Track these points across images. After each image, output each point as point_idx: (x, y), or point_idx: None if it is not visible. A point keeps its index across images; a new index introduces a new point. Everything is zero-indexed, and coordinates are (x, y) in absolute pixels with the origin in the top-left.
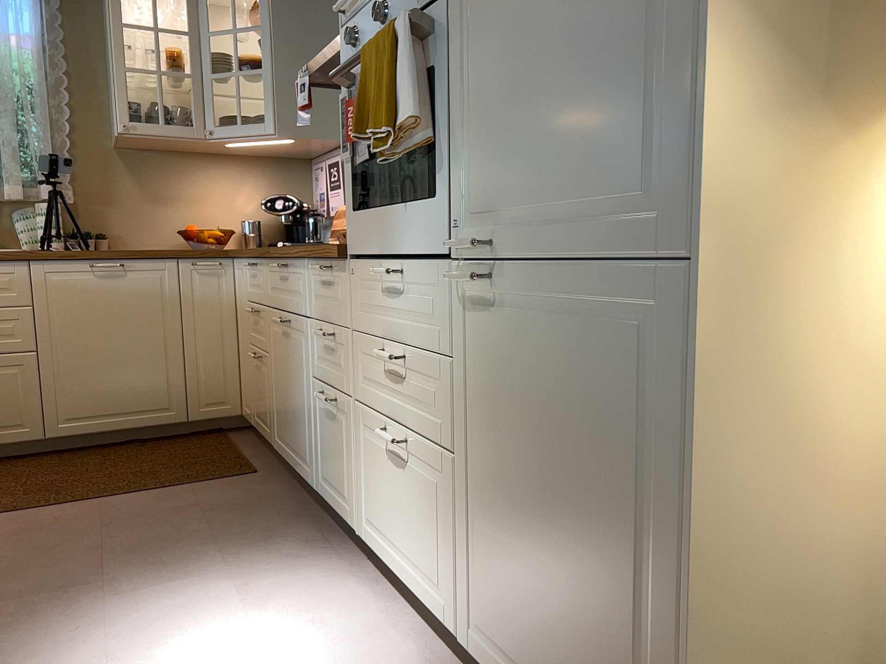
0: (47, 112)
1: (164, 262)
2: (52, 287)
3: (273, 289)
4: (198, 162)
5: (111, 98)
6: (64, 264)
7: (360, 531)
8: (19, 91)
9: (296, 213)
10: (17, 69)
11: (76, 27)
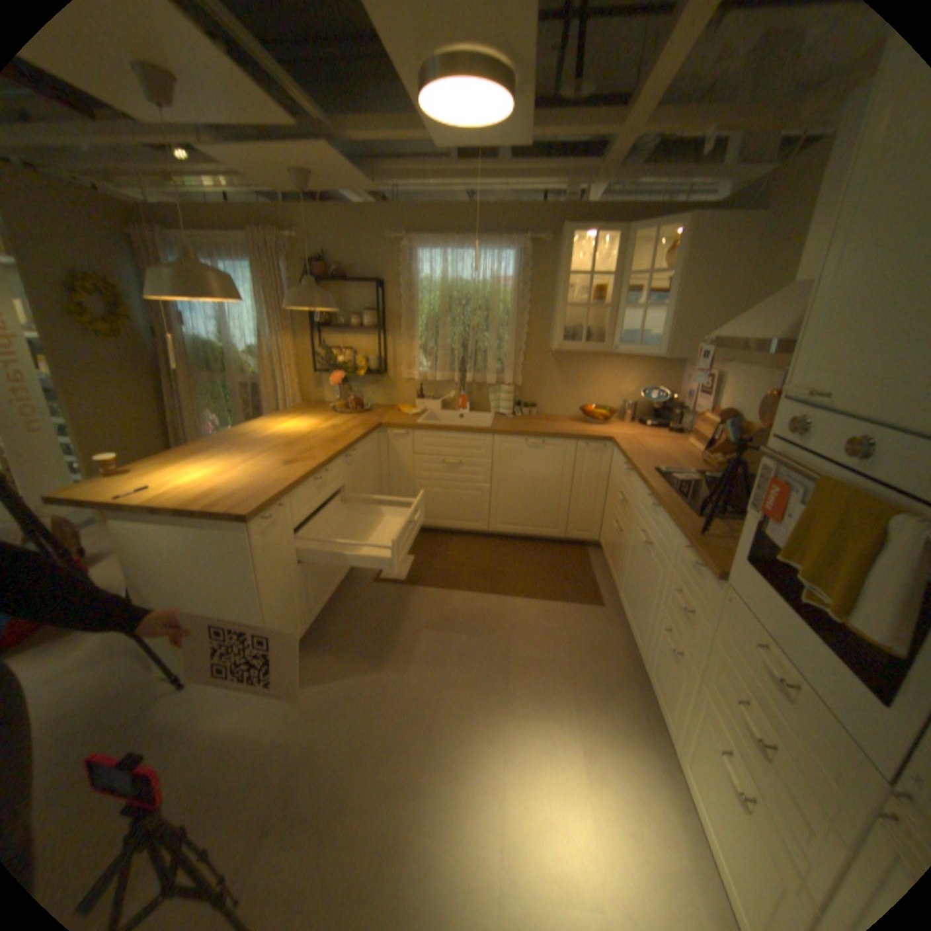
0: (514, 329)
1: (568, 443)
2: (503, 451)
3: (642, 505)
4: (601, 358)
5: (552, 317)
6: (510, 439)
7: (679, 758)
8: (500, 316)
9: (666, 403)
10: (501, 302)
11: (539, 268)
